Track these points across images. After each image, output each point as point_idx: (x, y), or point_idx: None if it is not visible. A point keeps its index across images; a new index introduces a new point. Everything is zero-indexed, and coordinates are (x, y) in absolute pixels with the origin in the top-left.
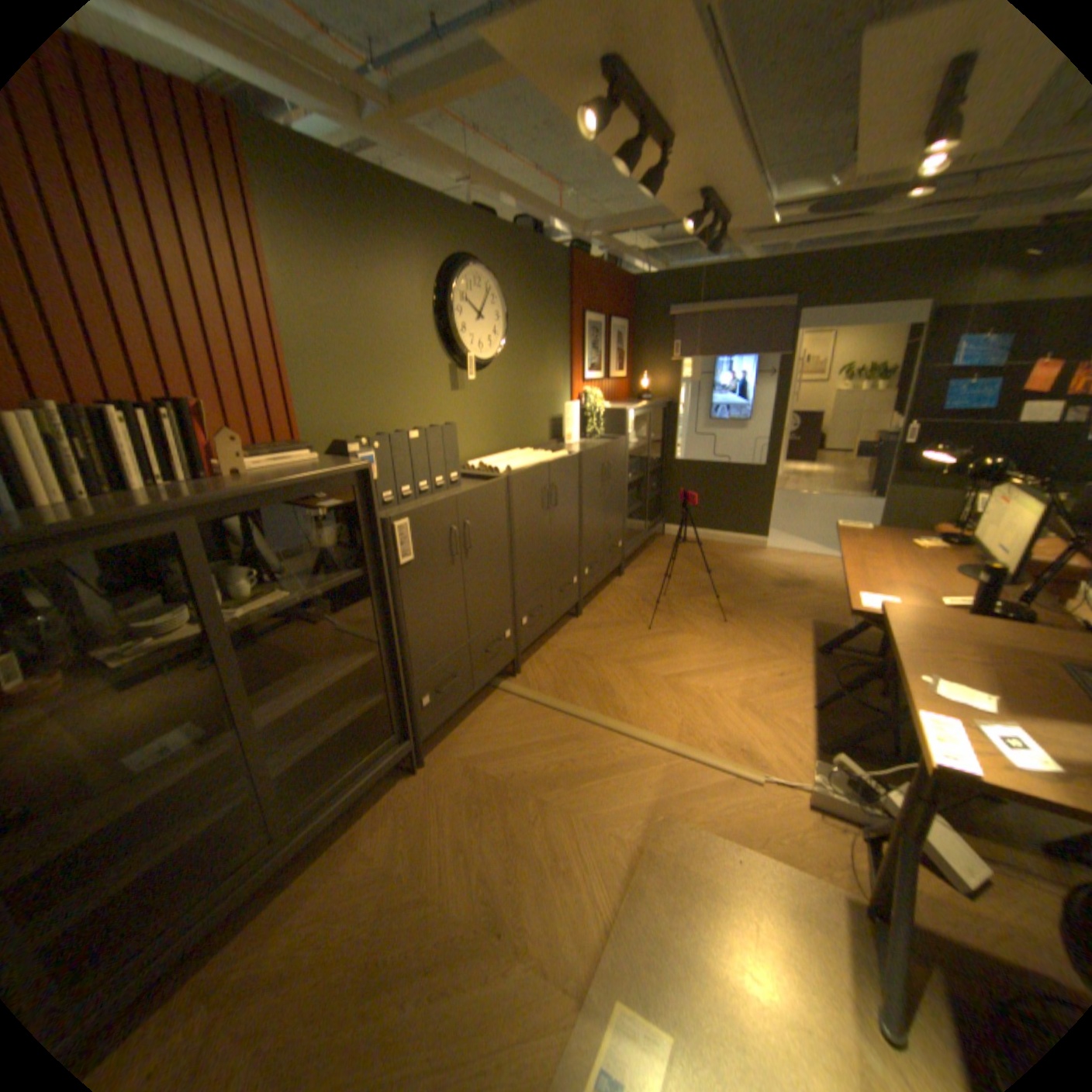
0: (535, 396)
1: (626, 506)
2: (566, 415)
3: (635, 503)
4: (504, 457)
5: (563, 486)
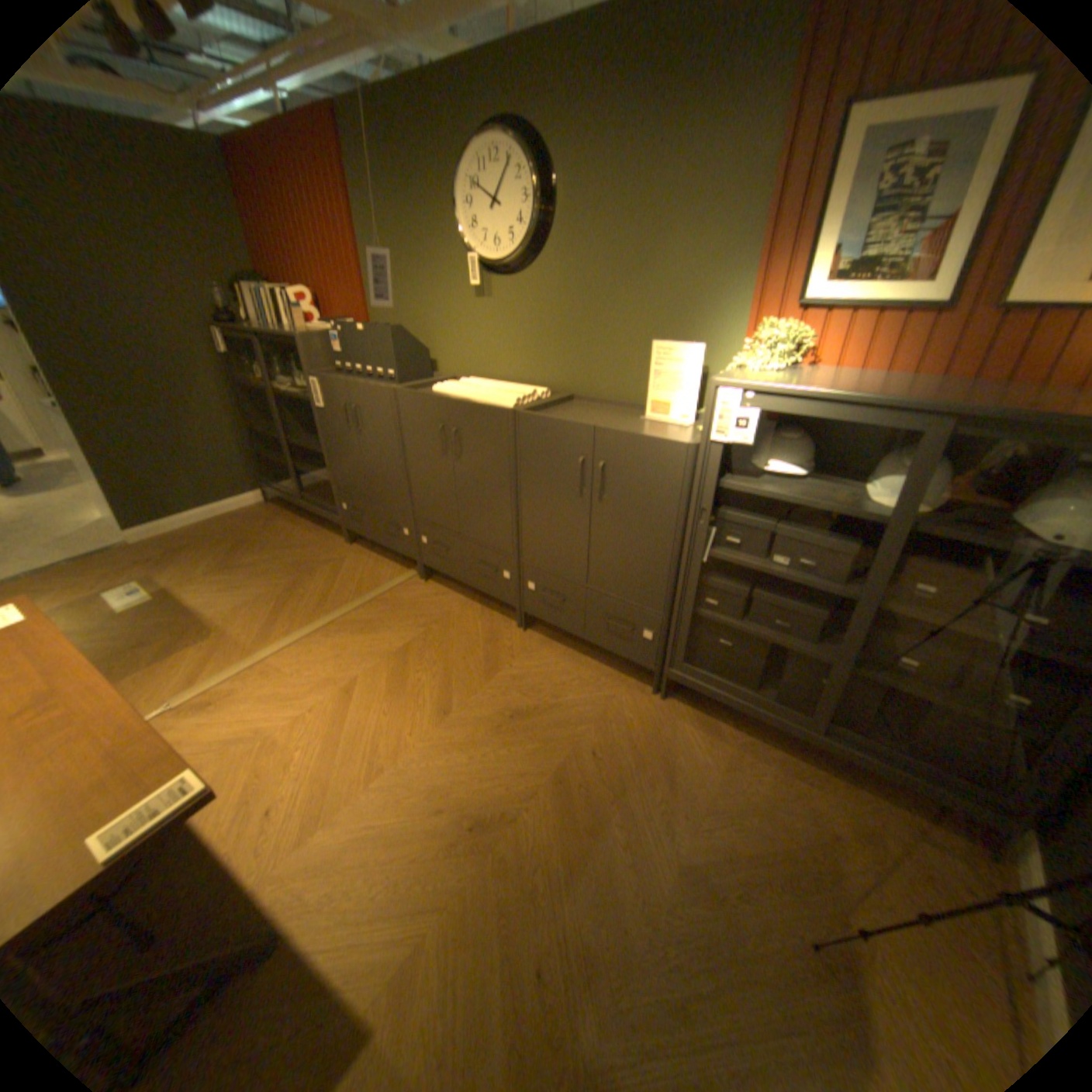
0: (623, 319)
1: (689, 590)
2: (656, 365)
3: (819, 645)
4: (488, 384)
5: (475, 440)
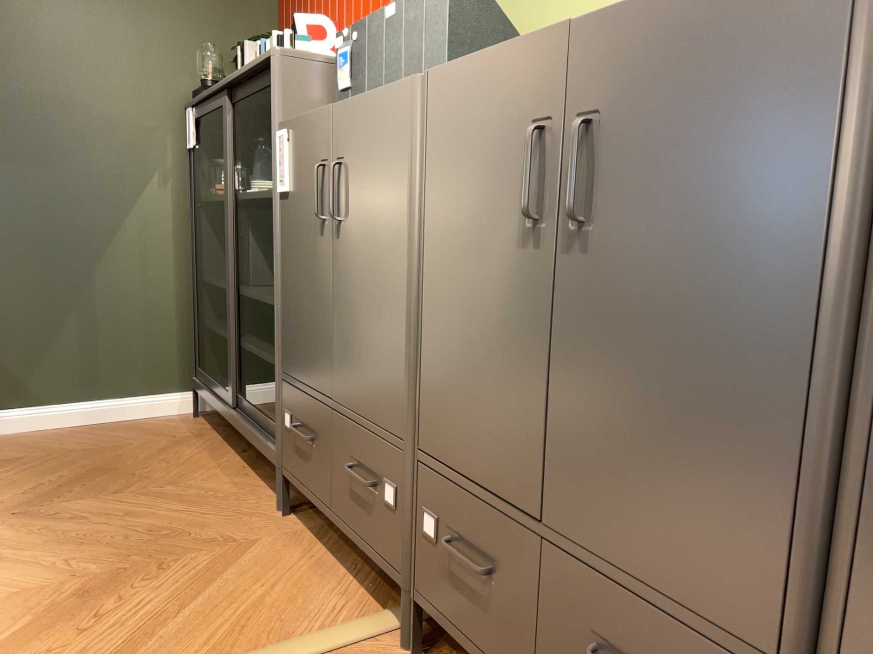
0: None
1: None
2: None
3: None
4: None
5: (660, 134)
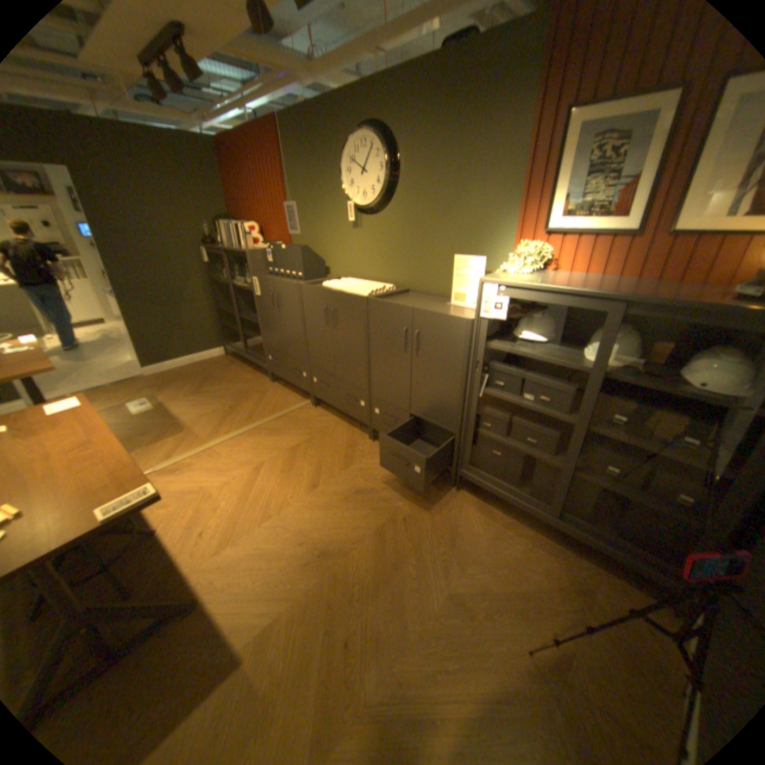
0: (439, 242)
1: (471, 415)
2: (456, 270)
3: (555, 456)
4: (357, 282)
5: (345, 316)
